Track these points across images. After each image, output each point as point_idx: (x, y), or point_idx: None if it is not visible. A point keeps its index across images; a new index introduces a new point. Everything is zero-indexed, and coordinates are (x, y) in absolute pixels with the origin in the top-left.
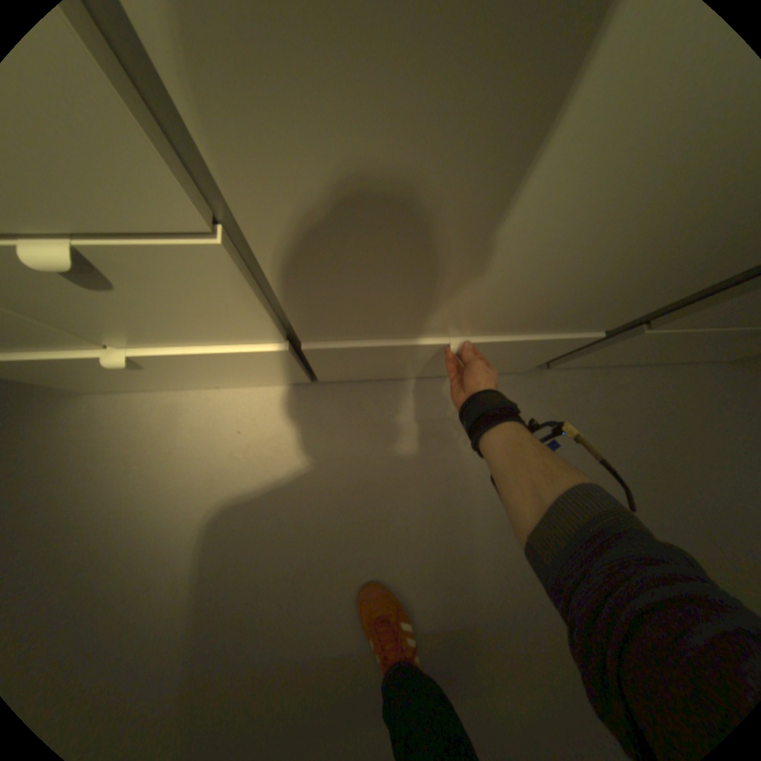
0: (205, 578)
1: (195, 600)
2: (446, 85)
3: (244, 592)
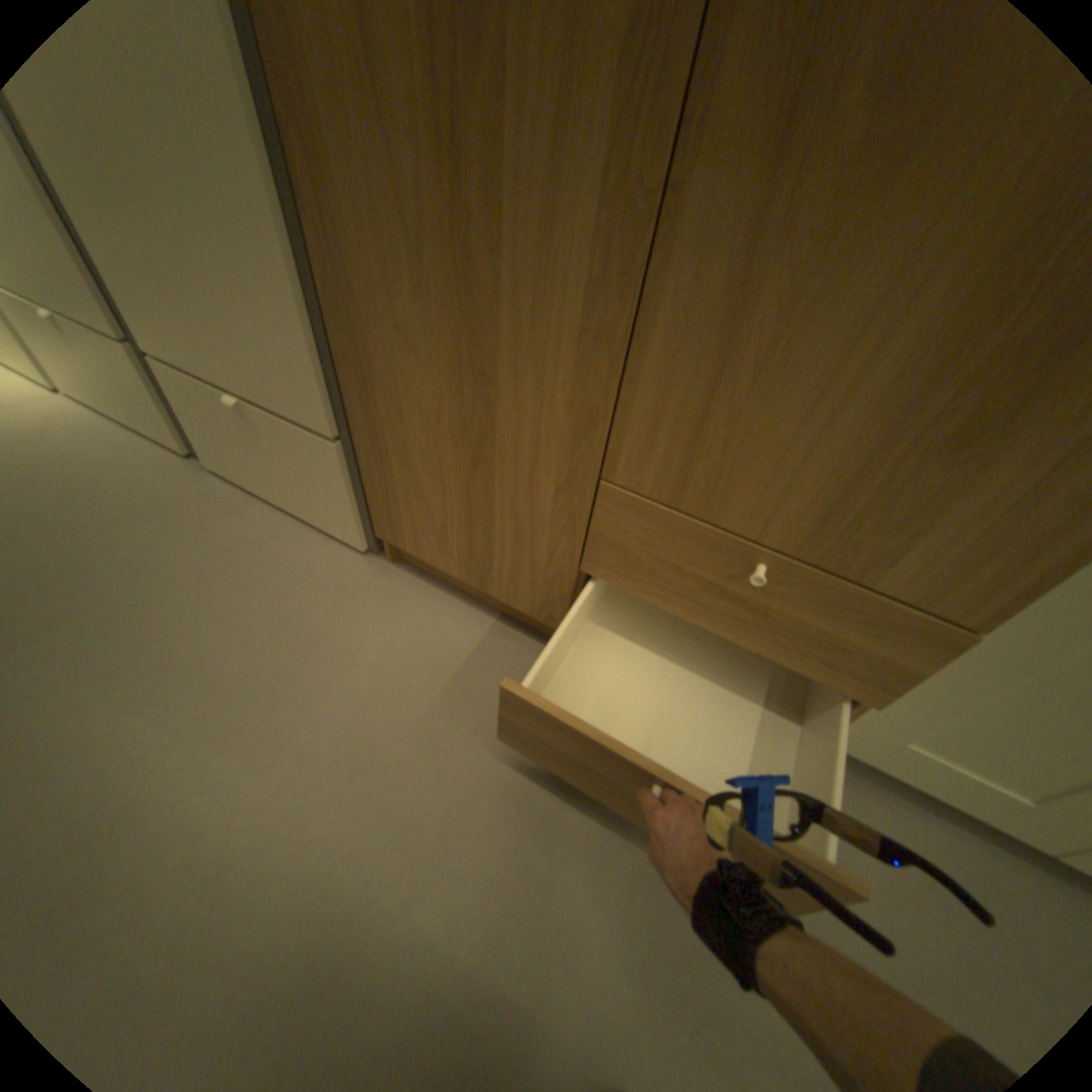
0: None
1: None
2: None
3: None
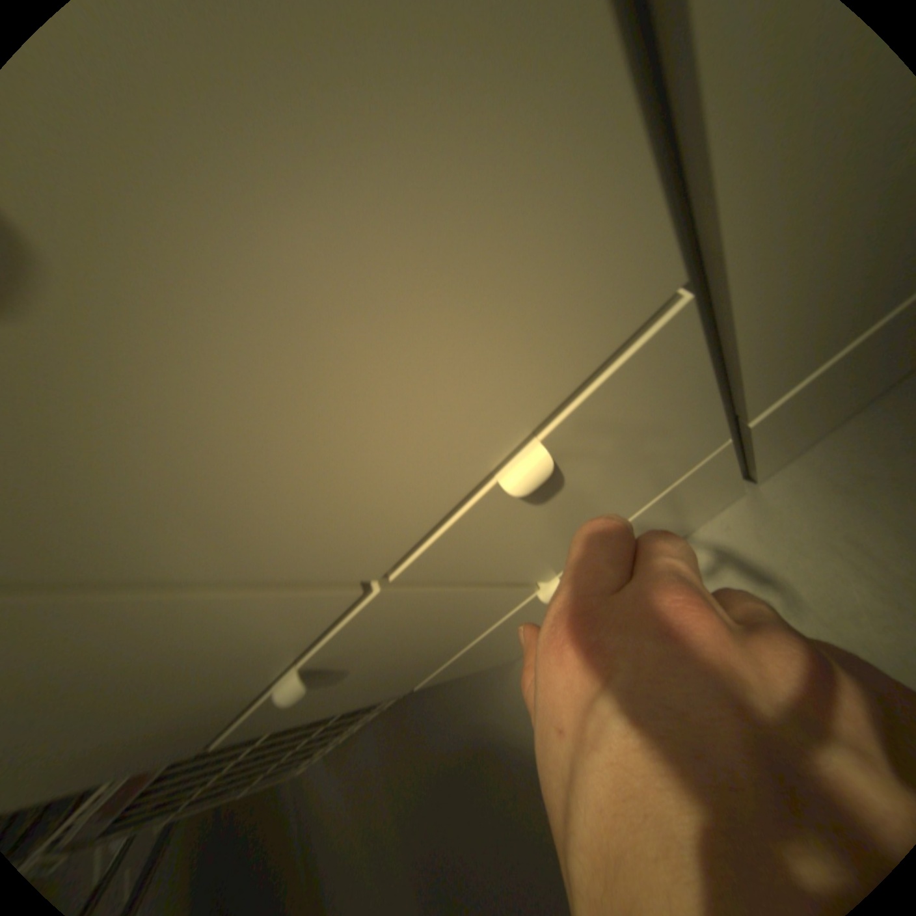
0: None
1: None
2: None
3: None
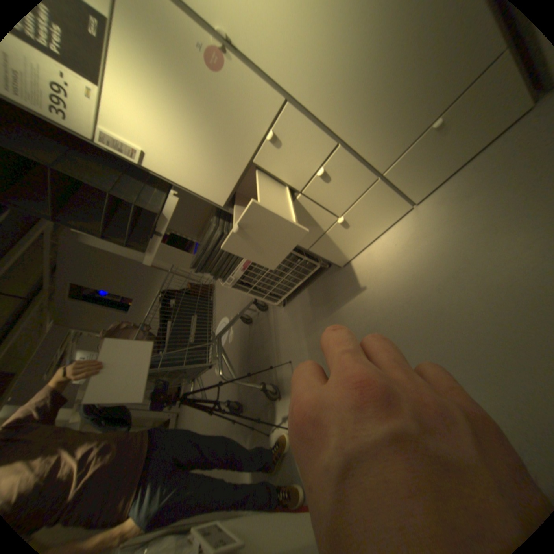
0: (414, 297)
1: (414, 307)
2: (349, 88)
3: (435, 294)
